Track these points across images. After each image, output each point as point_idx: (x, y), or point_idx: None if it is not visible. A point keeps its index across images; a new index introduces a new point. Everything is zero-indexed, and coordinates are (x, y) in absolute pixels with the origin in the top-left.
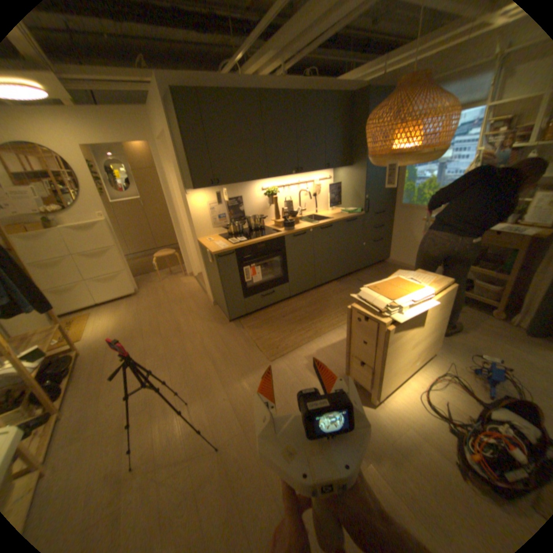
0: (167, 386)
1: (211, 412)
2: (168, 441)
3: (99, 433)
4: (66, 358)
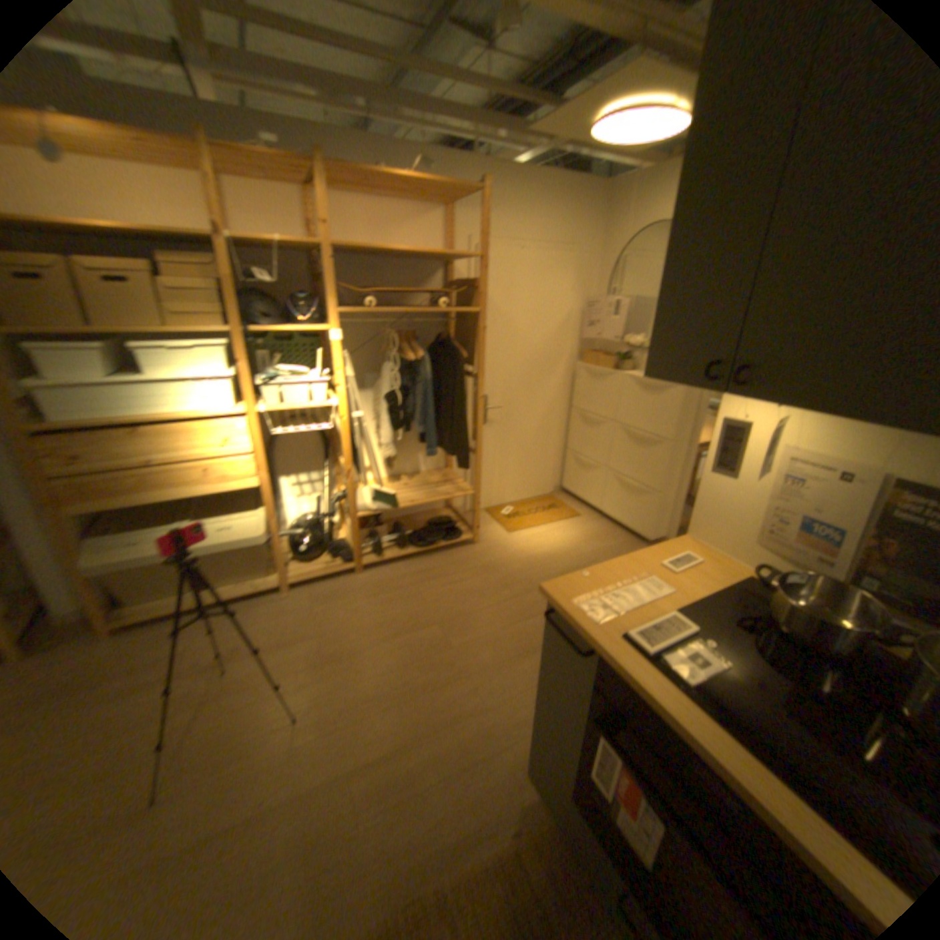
0: (358, 679)
1: (247, 779)
2: (238, 712)
3: (311, 620)
4: (456, 534)
